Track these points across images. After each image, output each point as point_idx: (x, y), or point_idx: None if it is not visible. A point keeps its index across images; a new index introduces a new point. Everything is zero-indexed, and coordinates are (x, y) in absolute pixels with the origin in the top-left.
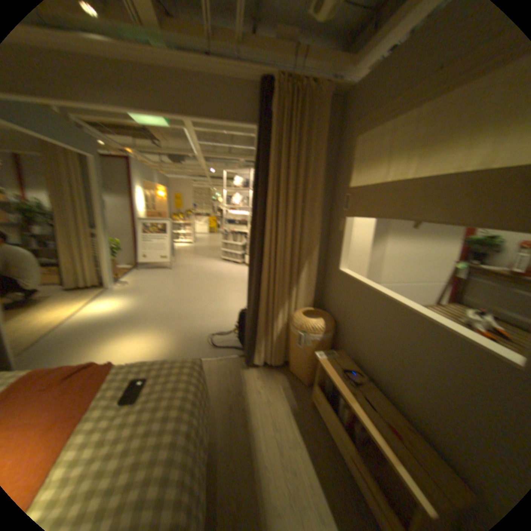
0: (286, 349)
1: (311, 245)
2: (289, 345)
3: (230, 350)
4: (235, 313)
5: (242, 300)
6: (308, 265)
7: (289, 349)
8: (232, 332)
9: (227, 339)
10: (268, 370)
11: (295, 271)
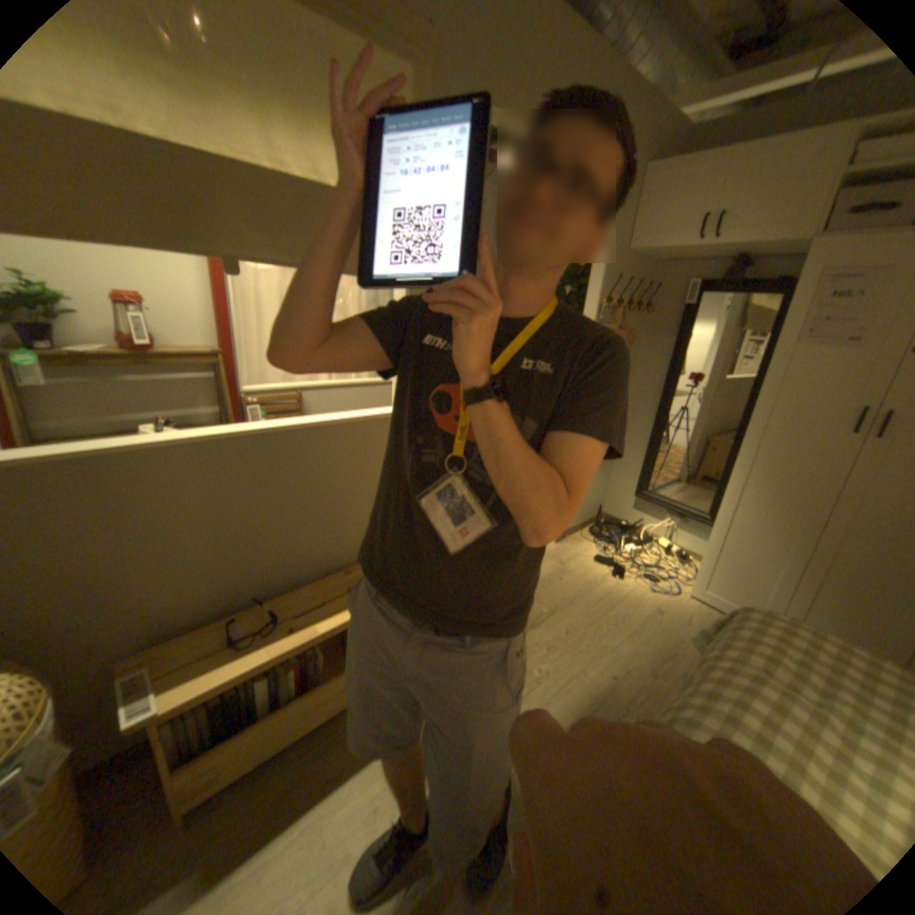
0: None
1: None
2: None
3: None
4: None
5: None
6: None
7: None
8: None
9: None
10: None
11: None
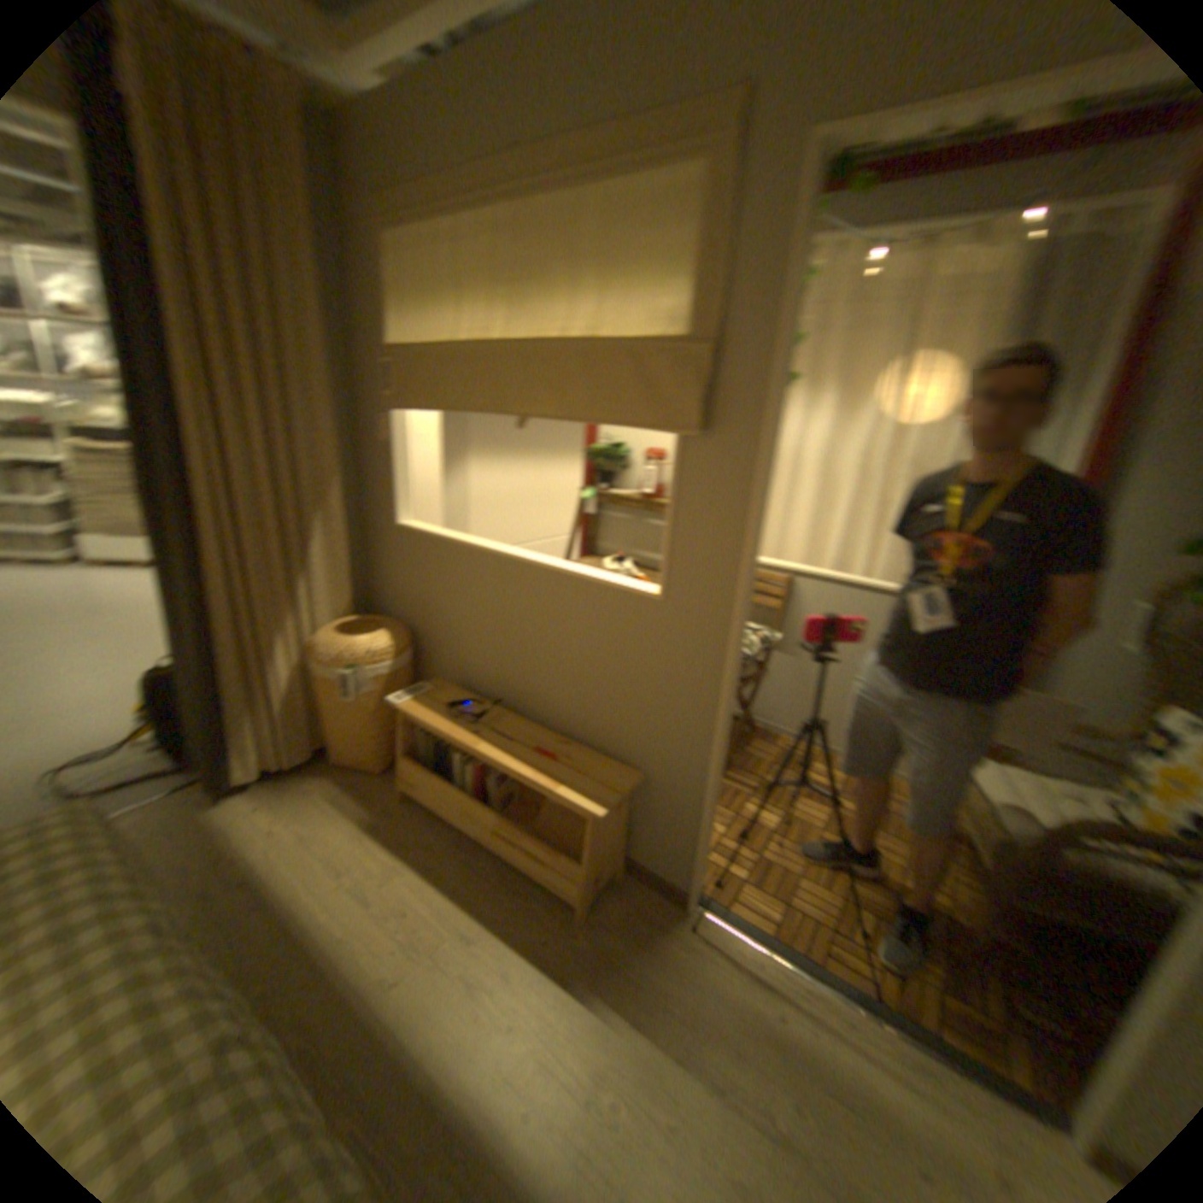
0: (311, 724)
1: (321, 477)
2: (317, 712)
3: (139, 790)
4: (114, 700)
5: (121, 661)
6: (325, 523)
7: (318, 722)
8: (125, 747)
9: (115, 769)
10: (277, 786)
11: (296, 542)
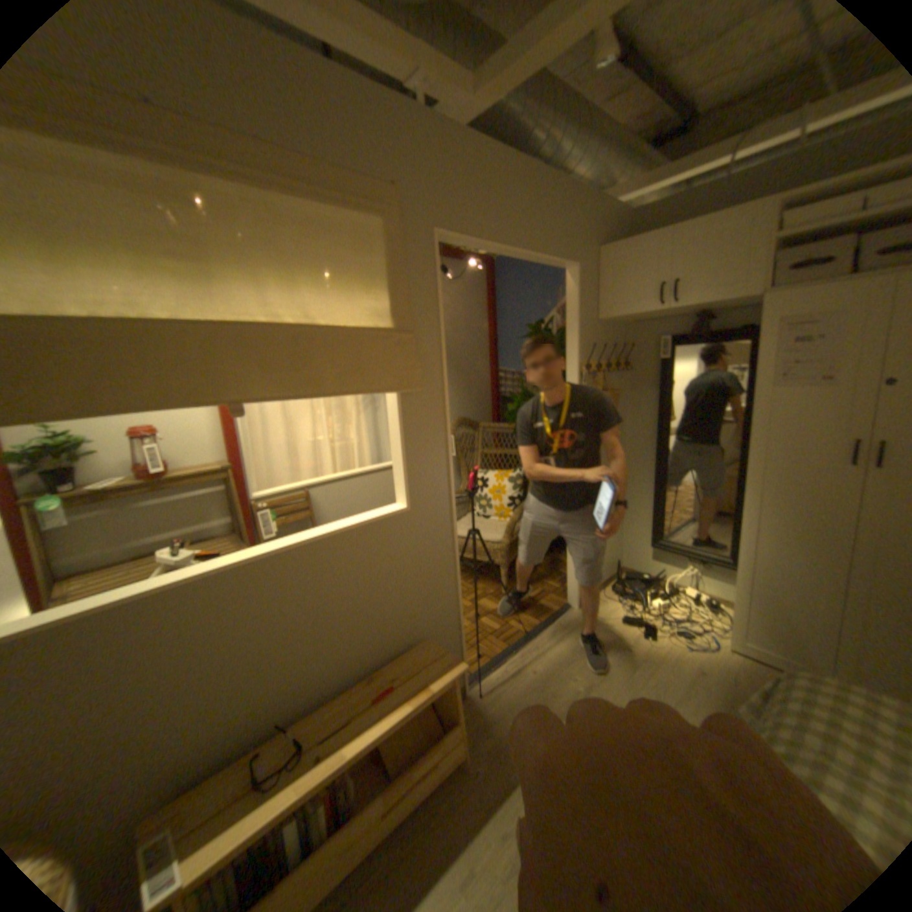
0: None
1: None
2: None
3: None
4: None
5: None
6: None
7: None
8: None
9: None
10: None
11: None
